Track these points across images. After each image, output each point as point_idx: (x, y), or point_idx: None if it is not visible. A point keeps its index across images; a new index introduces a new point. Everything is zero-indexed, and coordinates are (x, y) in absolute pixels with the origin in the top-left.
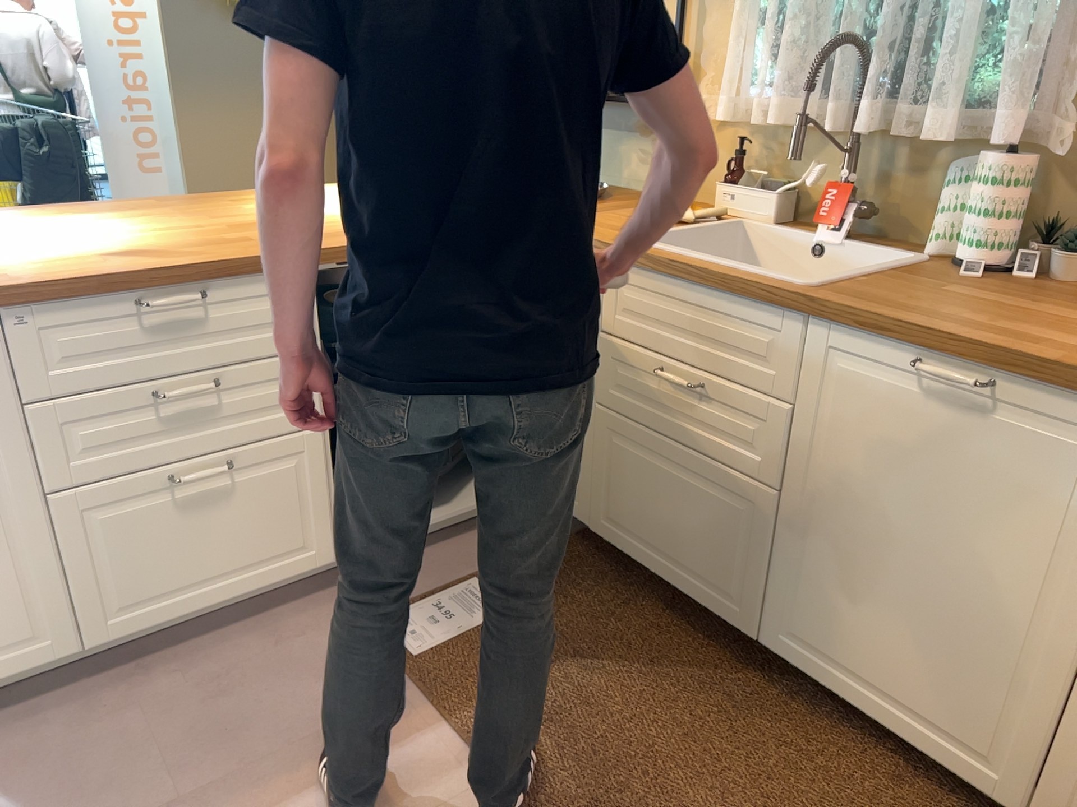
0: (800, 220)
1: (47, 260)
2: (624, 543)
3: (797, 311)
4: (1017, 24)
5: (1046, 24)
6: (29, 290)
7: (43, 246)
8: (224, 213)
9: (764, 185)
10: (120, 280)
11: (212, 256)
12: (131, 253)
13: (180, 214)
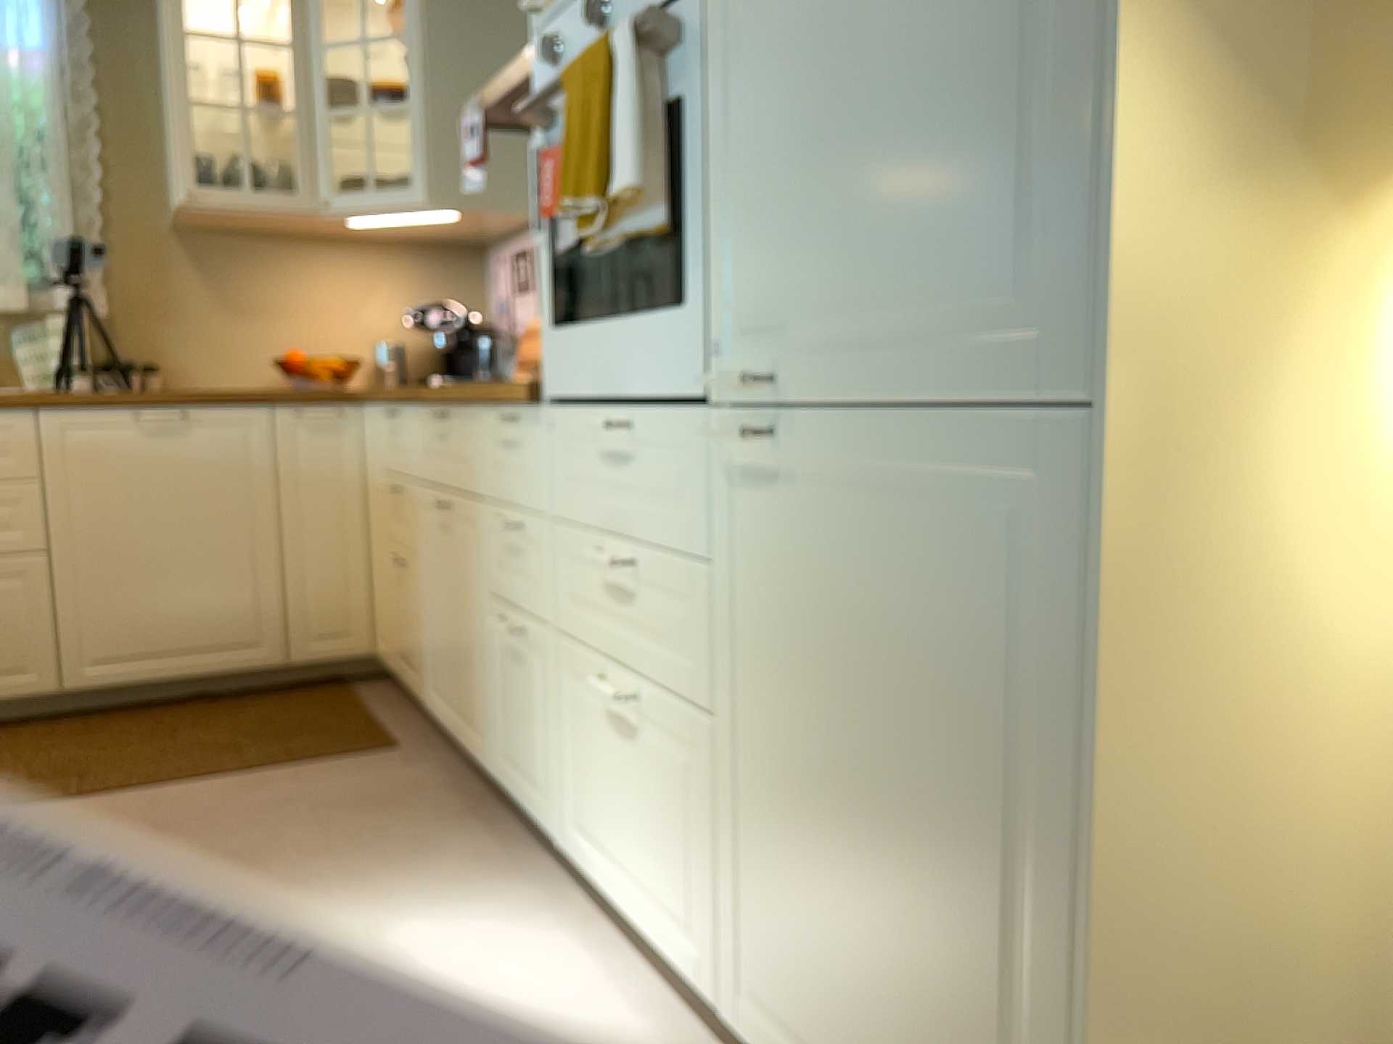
0: None
1: None
2: None
3: (24, 406)
4: (42, 232)
5: (66, 233)
6: None
7: None
8: None
9: None
10: None
11: None
12: None
13: None
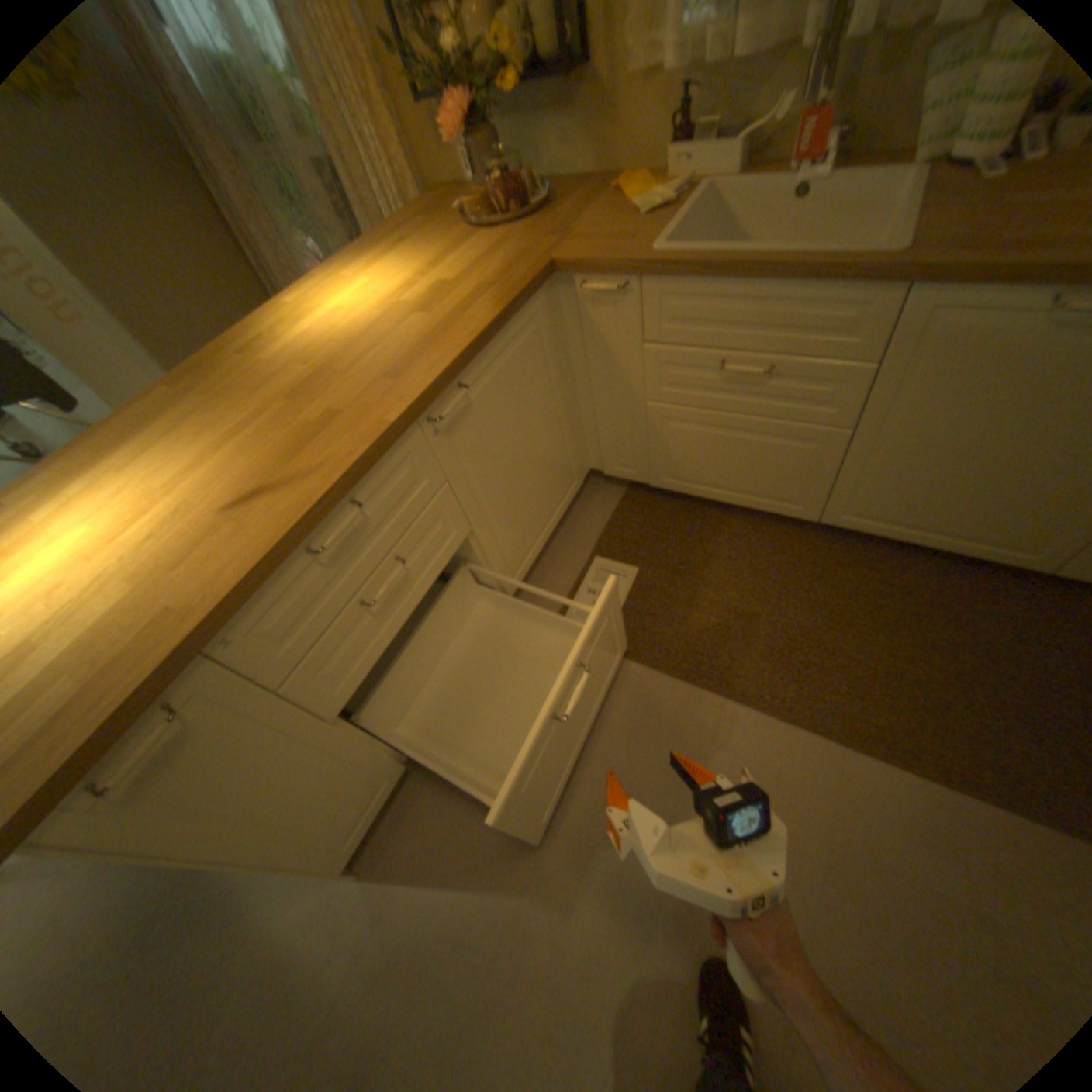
0: (753, 158)
1: (174, 554)
2: (686, 489)
3: (904, 280)
4: None
5: None
6: (209, 618)
7: (138, 527)
8: (250, 376)
9: (720, 131)
10: (281, 545)
11: (332, 460)
12: (245, 494)
13: (212, 400)
